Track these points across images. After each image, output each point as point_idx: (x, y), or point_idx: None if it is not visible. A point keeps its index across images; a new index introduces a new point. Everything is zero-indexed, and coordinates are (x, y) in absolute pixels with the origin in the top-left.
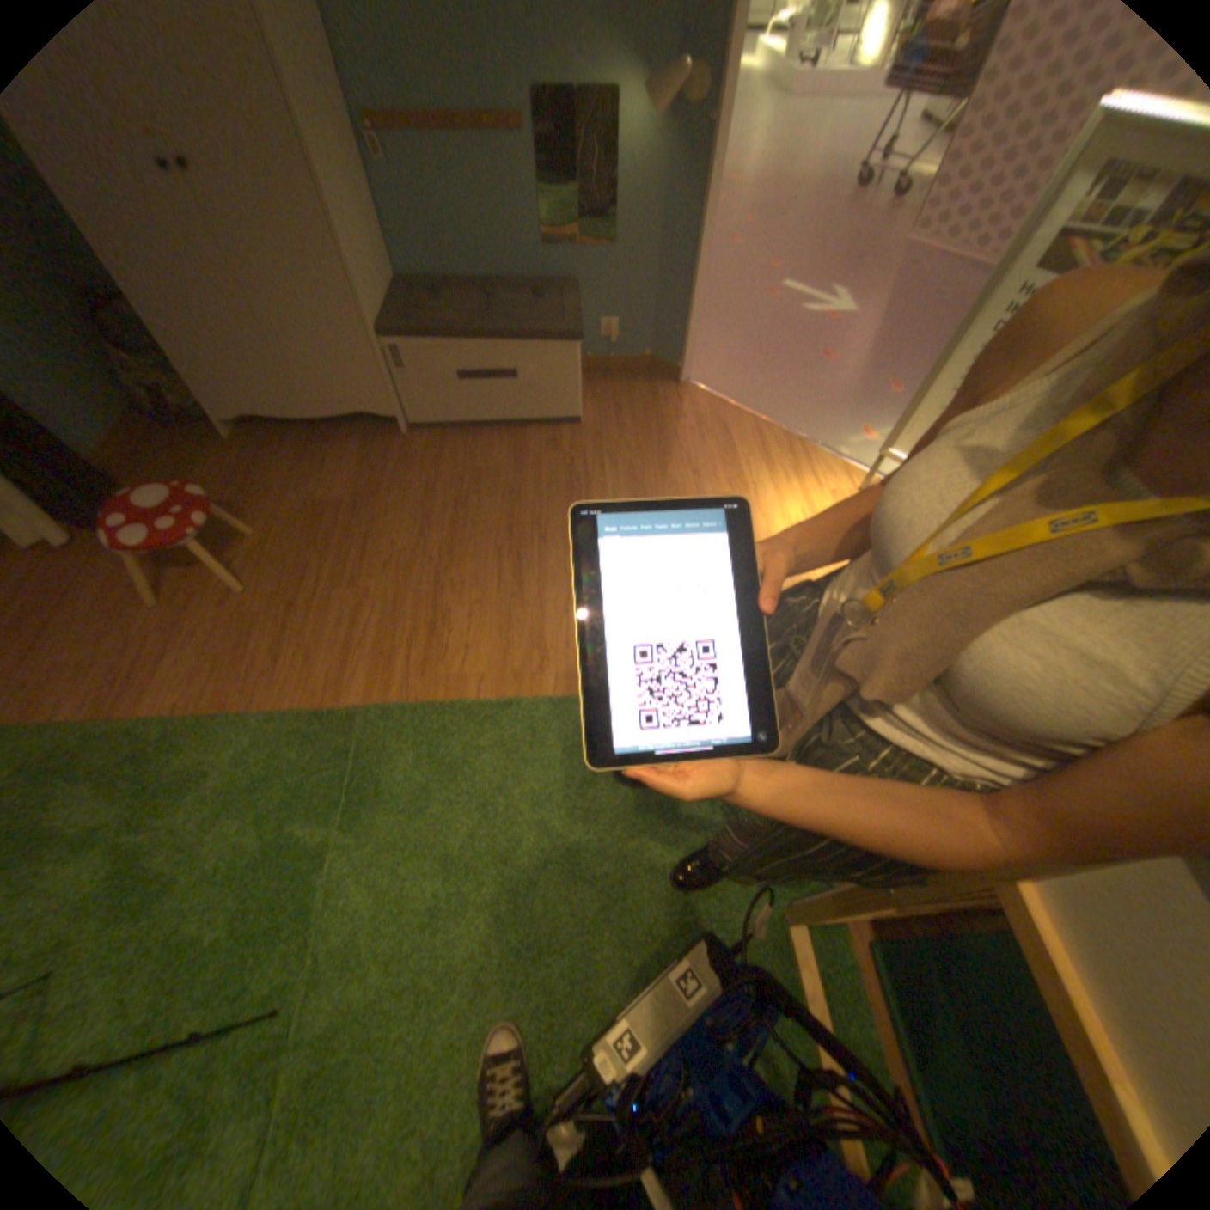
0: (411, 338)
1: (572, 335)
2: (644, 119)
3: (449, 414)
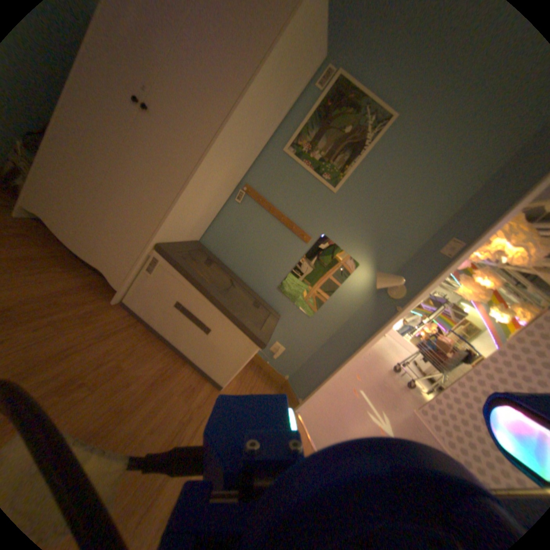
0: (171, 267)
1: (259, 342)
2: (361, 285)
3: (151, 319)
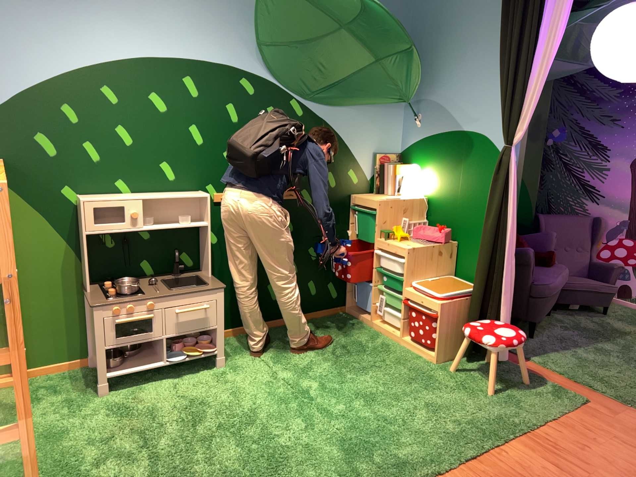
0: None
1: None
2: None
3: None
